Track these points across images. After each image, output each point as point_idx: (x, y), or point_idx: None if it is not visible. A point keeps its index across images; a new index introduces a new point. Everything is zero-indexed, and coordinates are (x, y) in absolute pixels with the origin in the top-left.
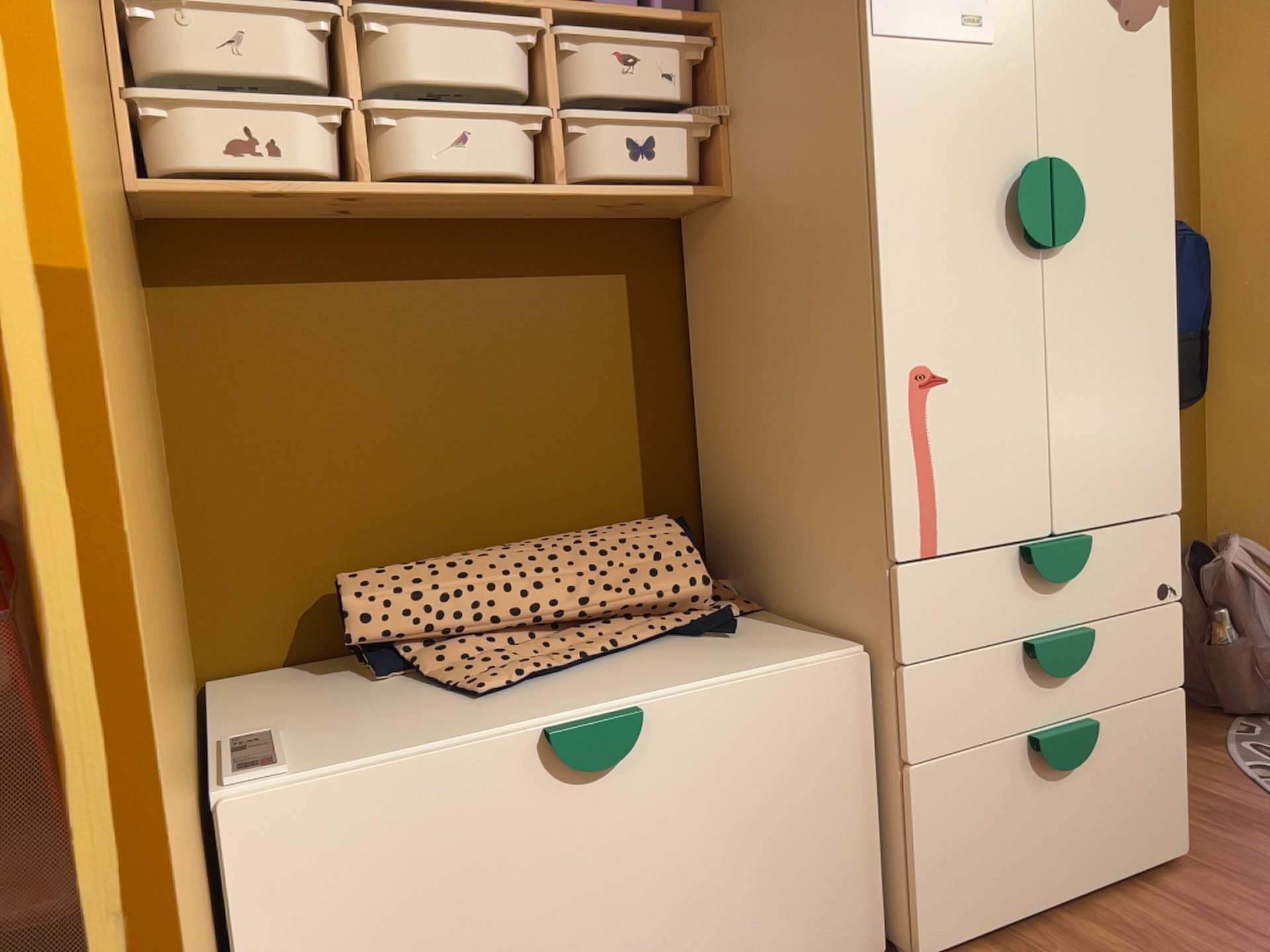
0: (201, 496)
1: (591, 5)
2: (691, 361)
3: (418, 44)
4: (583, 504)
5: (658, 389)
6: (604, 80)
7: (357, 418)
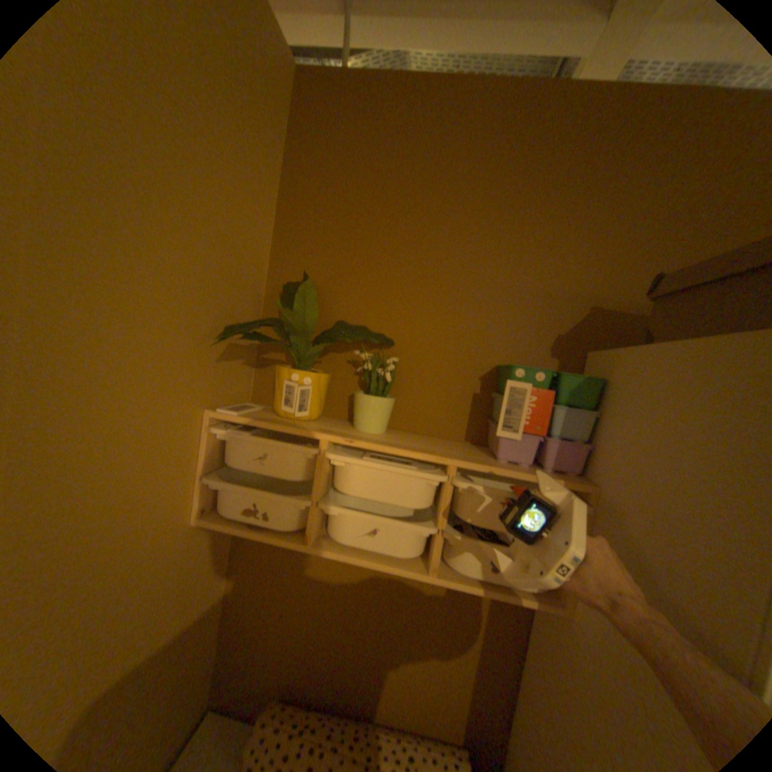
0: (231, 624)
1: (490, 465)
2: (525, 659)
3: (361, 473)
4: (423, 712)
5: (495, 666)
6: (484, 519)
7: (310, 615)
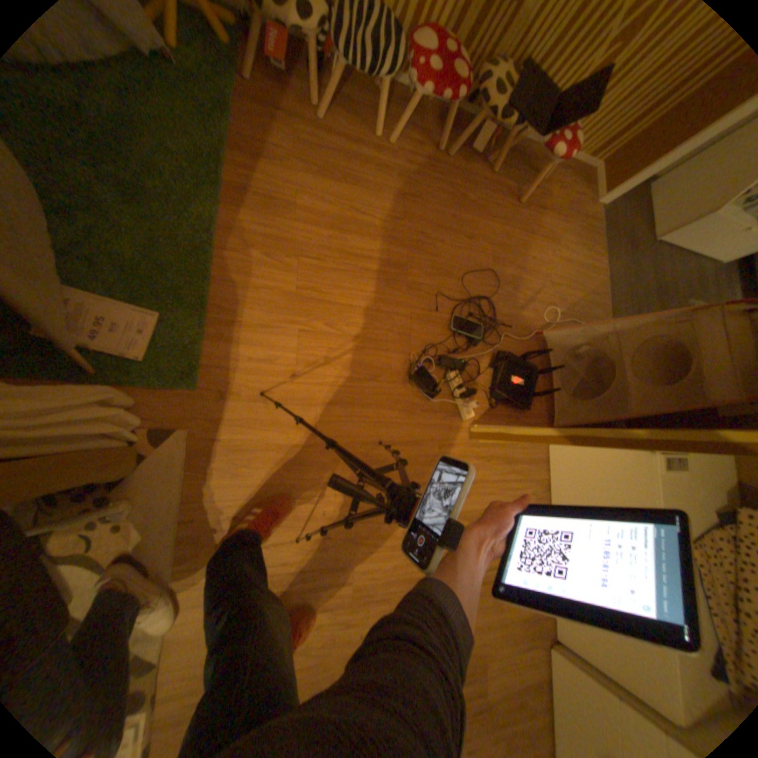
0: None
1: None
2: None
3: None
4: None
5: None
6: None
7: None
